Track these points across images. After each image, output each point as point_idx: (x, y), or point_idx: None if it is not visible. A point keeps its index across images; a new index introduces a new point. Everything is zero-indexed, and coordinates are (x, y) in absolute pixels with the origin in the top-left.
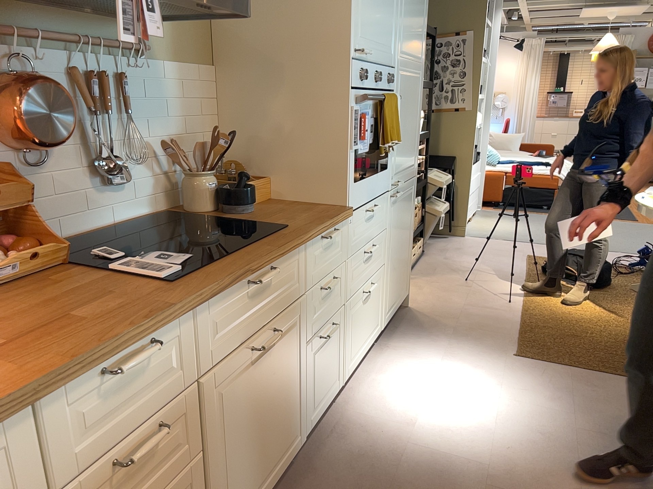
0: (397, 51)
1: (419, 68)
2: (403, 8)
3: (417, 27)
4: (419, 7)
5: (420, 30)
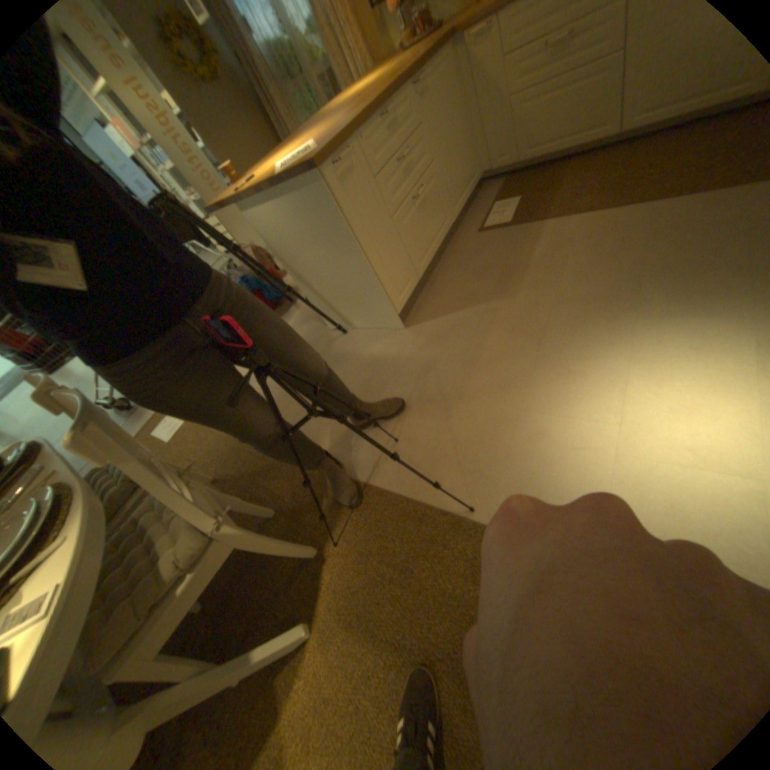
0: None
1: None
2: None
3: None
4: None
5: None
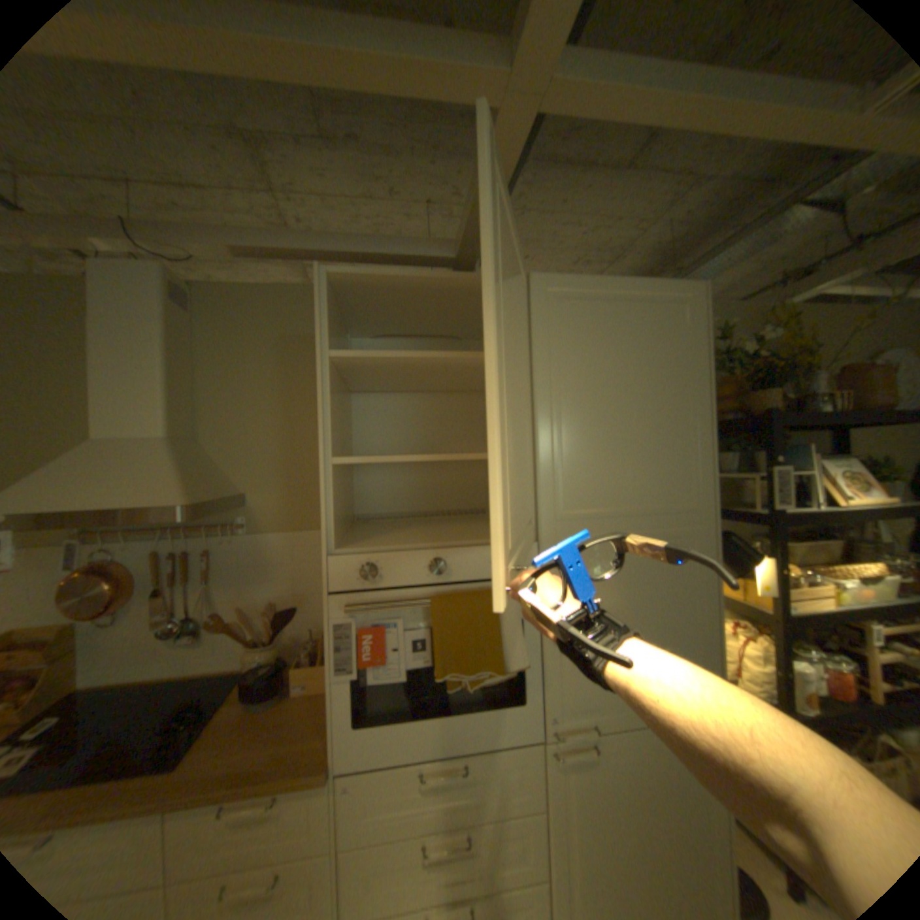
0: (539, 512)
1: (684, 520)
2: (558, 444)
3: (652, 457)
4: (651, 425)
5: (672, 456)
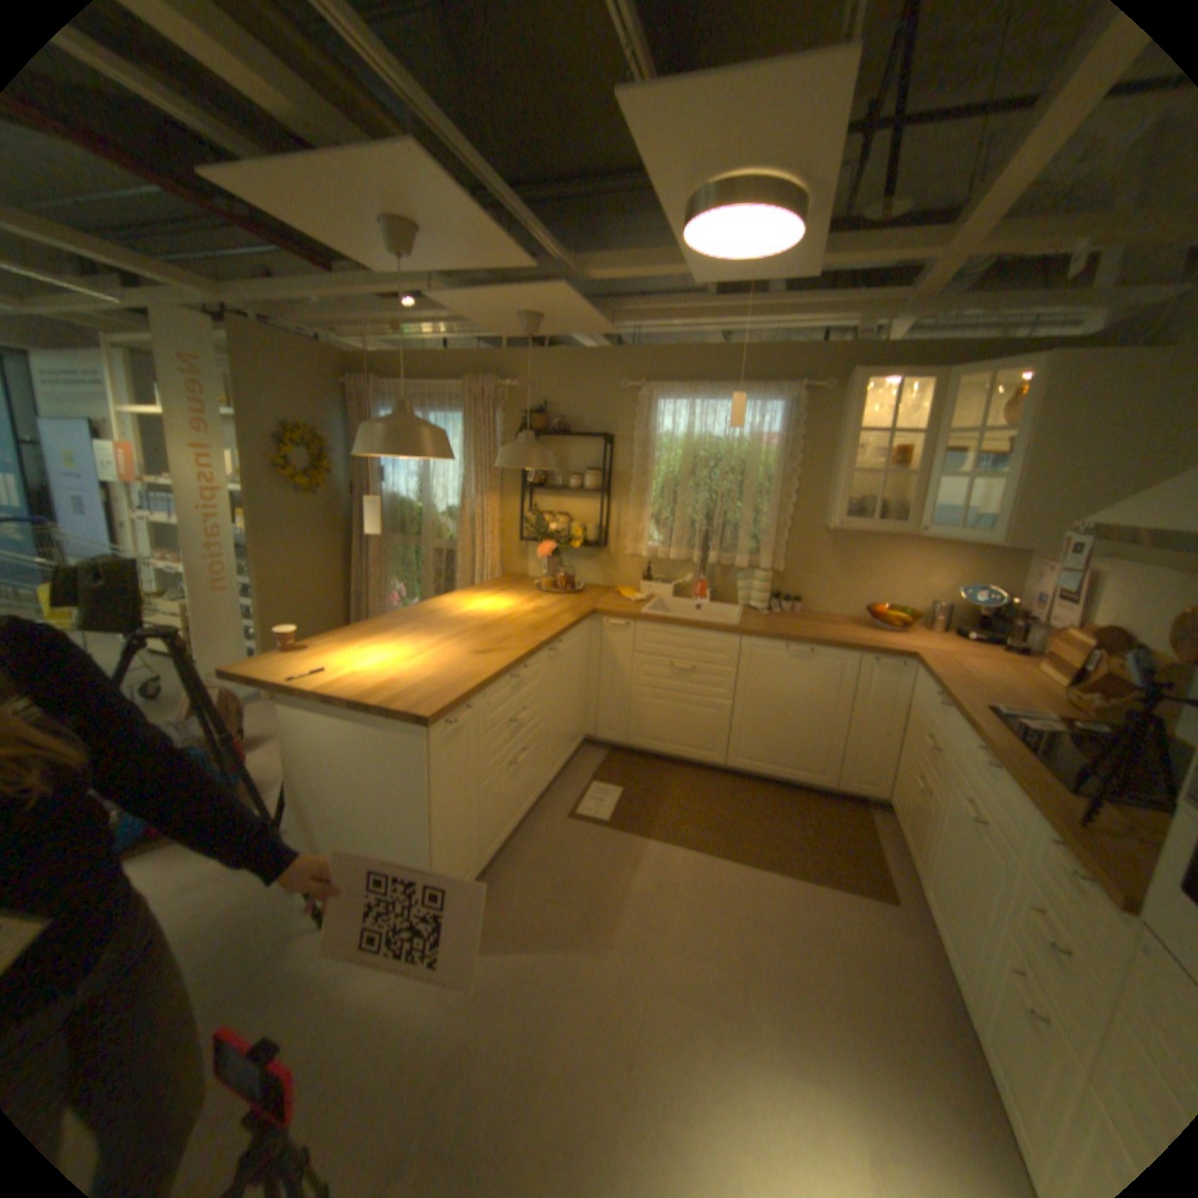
0: None
1: None
2: None
3: None
4: None
5: None
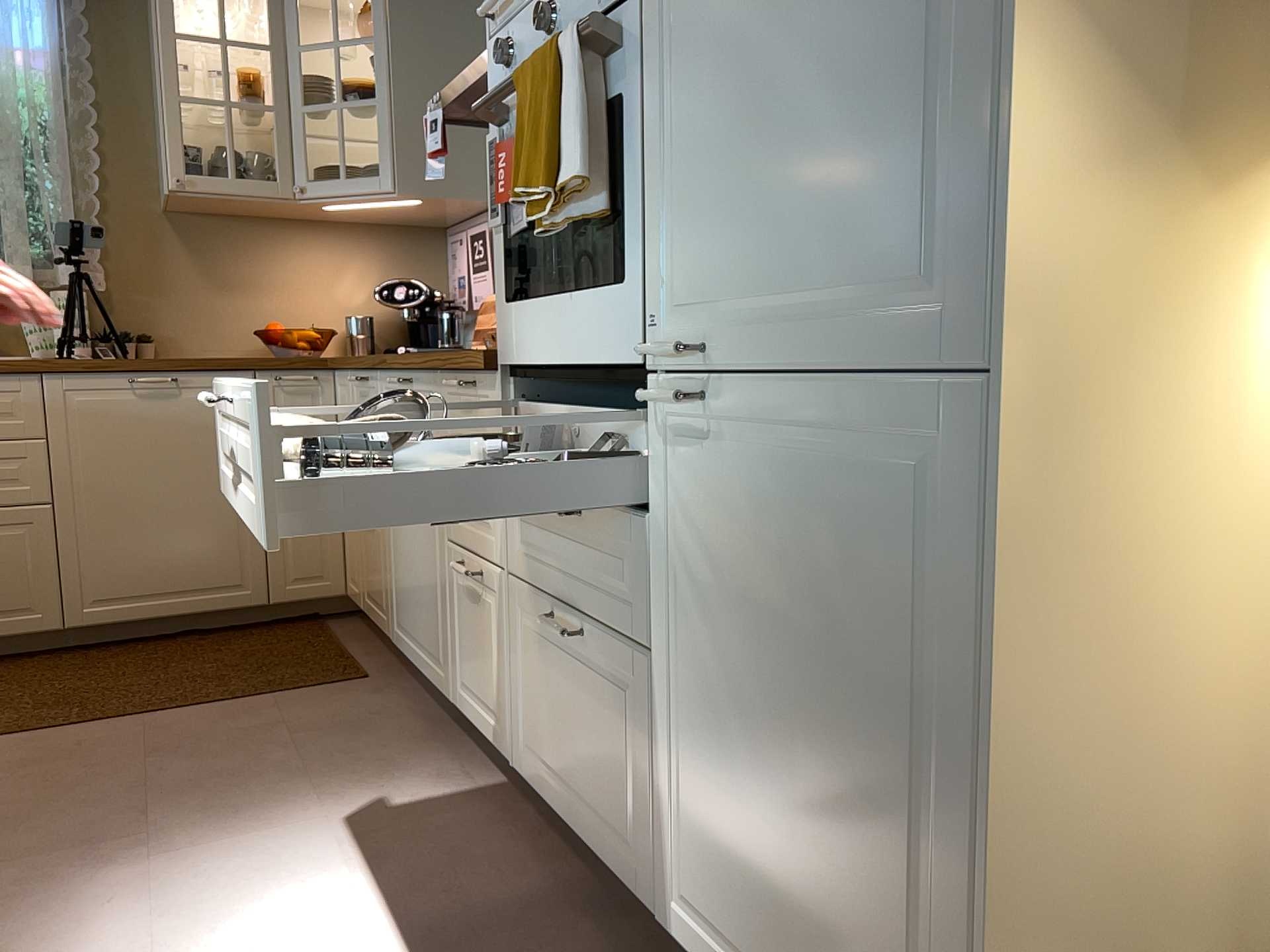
0: None
1: None
2: None
3: None
4: None
5: None
